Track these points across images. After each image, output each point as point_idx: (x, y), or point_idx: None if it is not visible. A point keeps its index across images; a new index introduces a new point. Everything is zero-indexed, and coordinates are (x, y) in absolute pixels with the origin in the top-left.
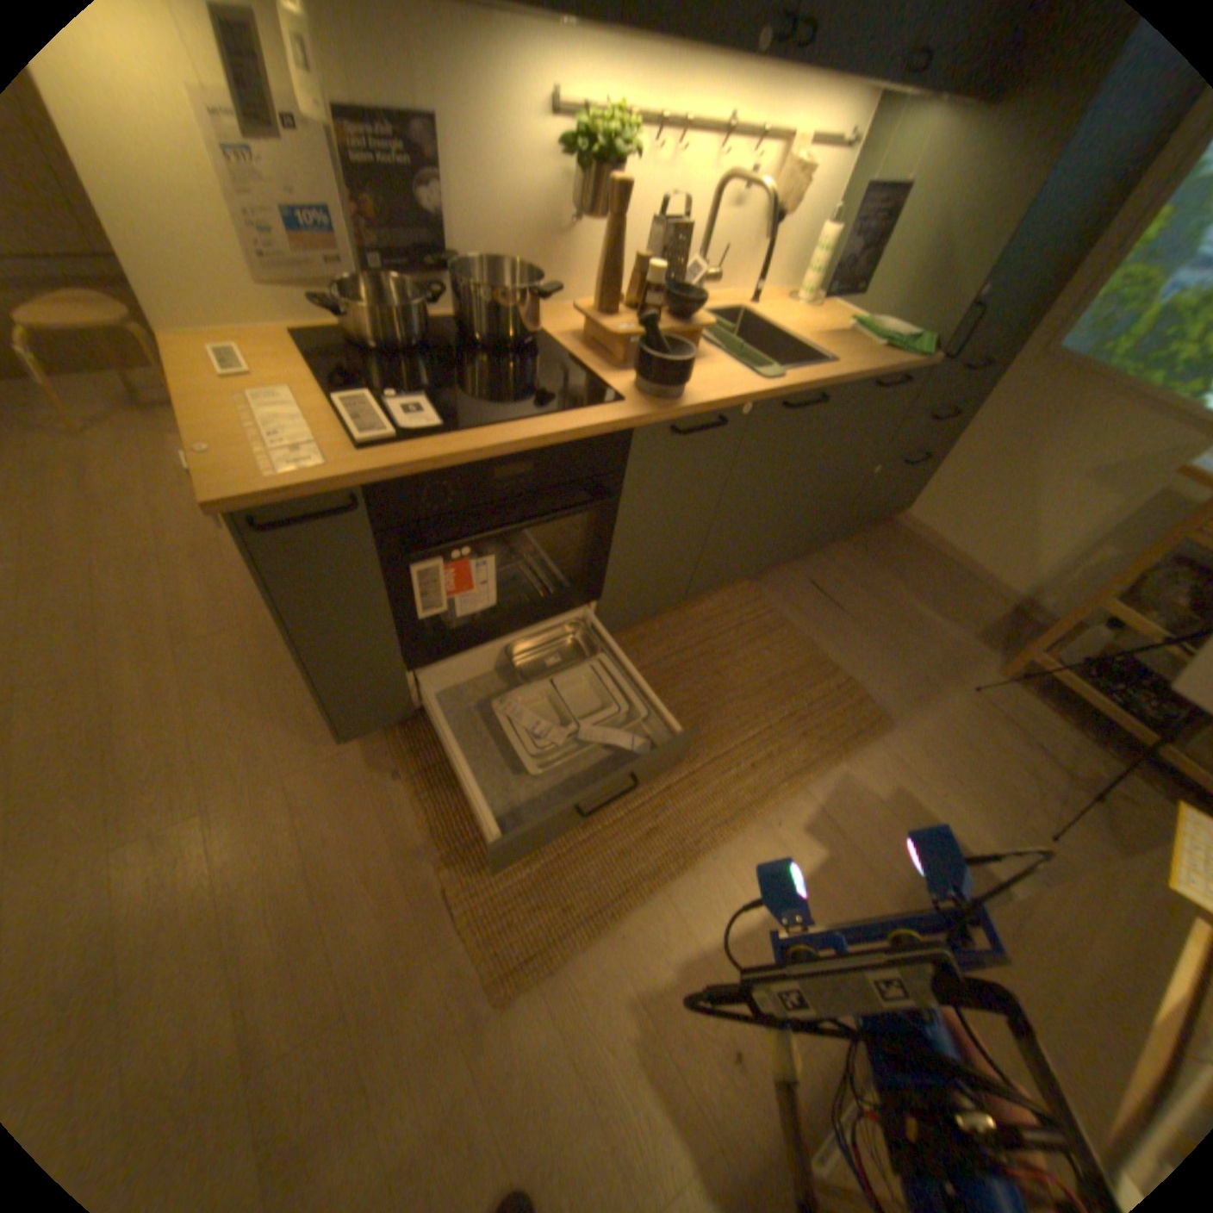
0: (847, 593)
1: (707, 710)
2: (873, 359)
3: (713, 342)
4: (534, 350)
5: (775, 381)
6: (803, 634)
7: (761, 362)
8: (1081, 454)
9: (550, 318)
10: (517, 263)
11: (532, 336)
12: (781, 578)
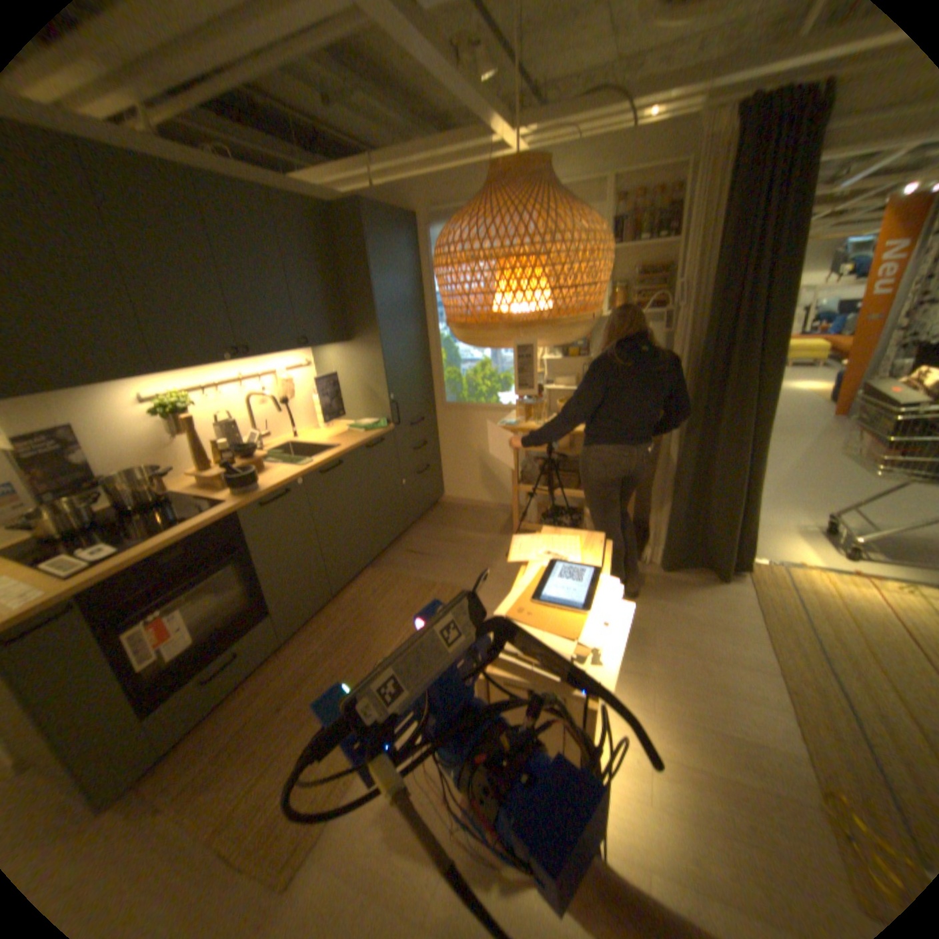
0: (428, 547)
1: (368, 644)
2: (358, 438)
3: (275, 461)
4: (167, 501)
5: (308, 464)
6: (411, 577)
7: (300, 460)
8: (483, 437)
9: (174, 484)
10: (142, 467)
11: (164, 496)
12: (390, 558)
